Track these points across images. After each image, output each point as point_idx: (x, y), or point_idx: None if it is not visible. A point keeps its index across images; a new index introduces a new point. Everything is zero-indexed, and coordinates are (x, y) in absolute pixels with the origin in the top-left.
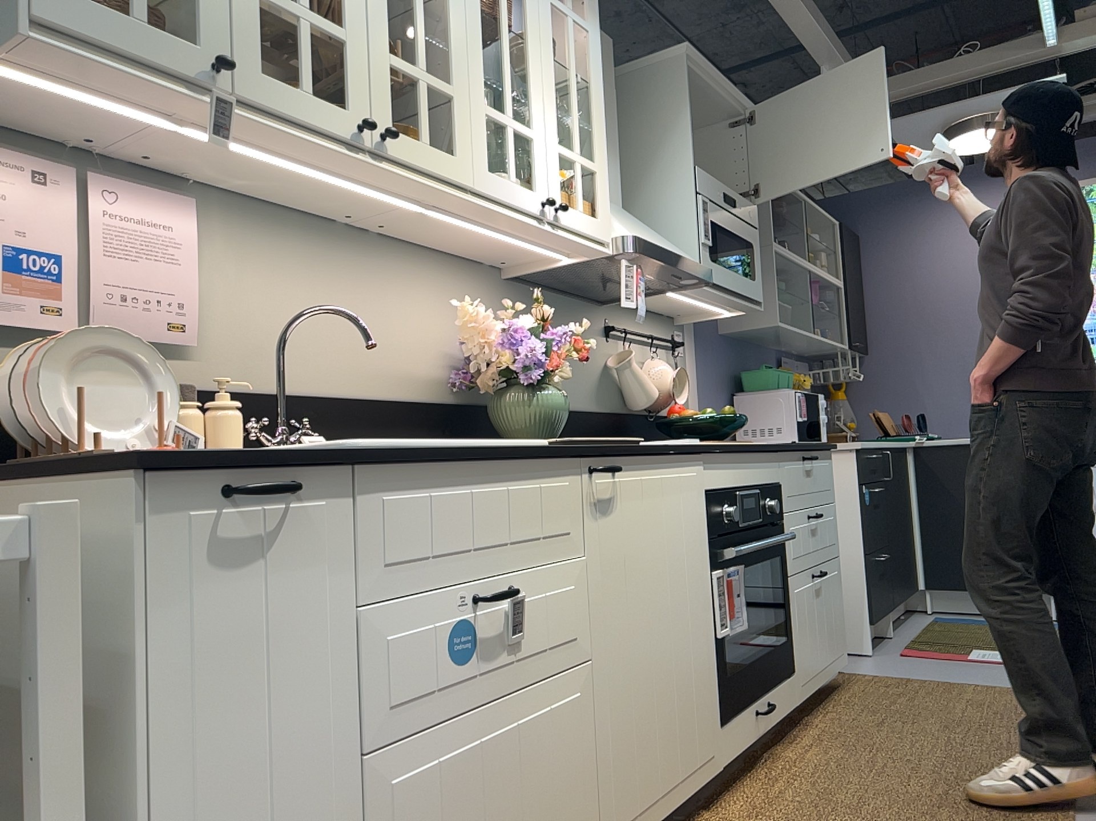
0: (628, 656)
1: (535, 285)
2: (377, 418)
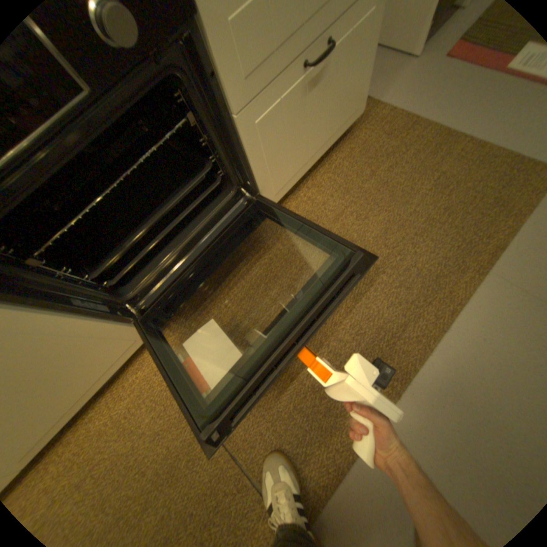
0: None
1: None
2: None
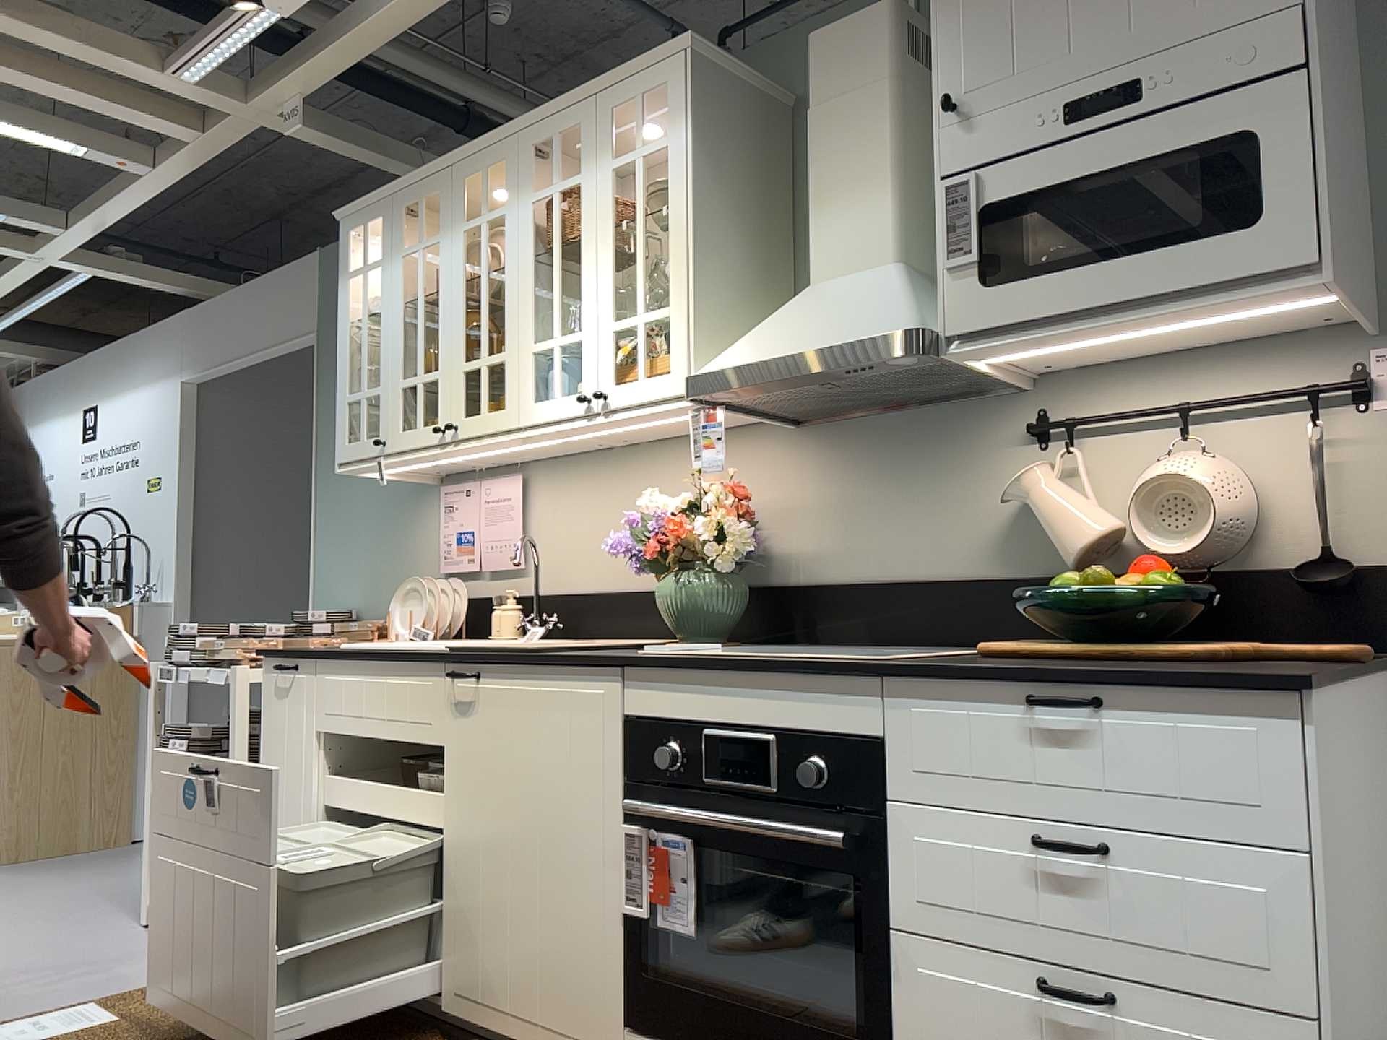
0: (478, 851)
1: (840, 417)
2: (633, 607)
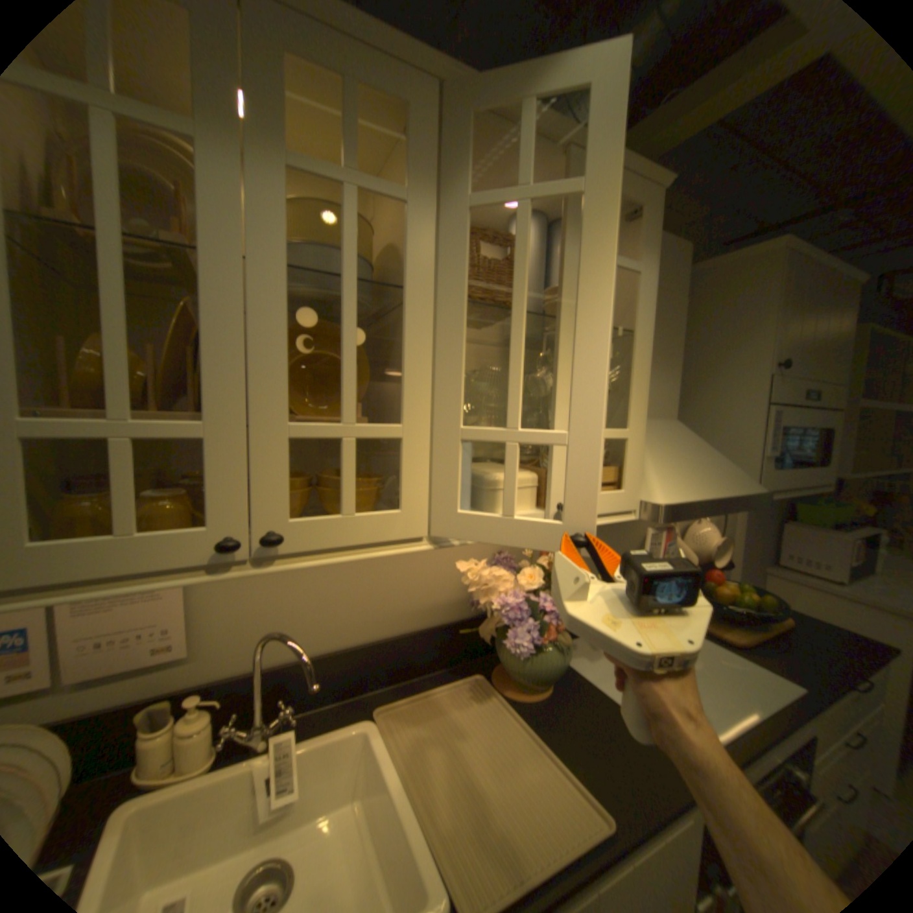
0: None
1: None
2: (386, 655)
